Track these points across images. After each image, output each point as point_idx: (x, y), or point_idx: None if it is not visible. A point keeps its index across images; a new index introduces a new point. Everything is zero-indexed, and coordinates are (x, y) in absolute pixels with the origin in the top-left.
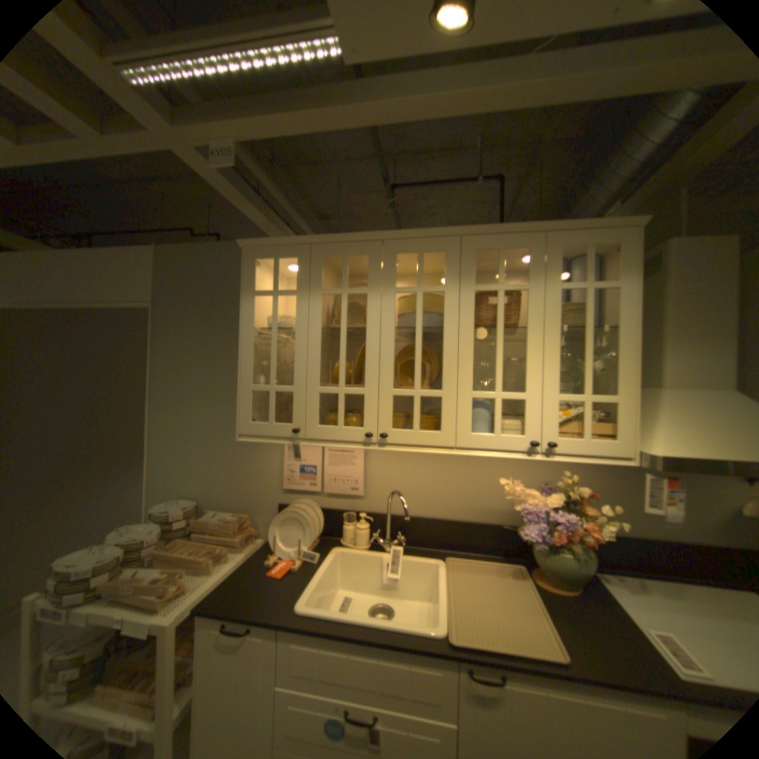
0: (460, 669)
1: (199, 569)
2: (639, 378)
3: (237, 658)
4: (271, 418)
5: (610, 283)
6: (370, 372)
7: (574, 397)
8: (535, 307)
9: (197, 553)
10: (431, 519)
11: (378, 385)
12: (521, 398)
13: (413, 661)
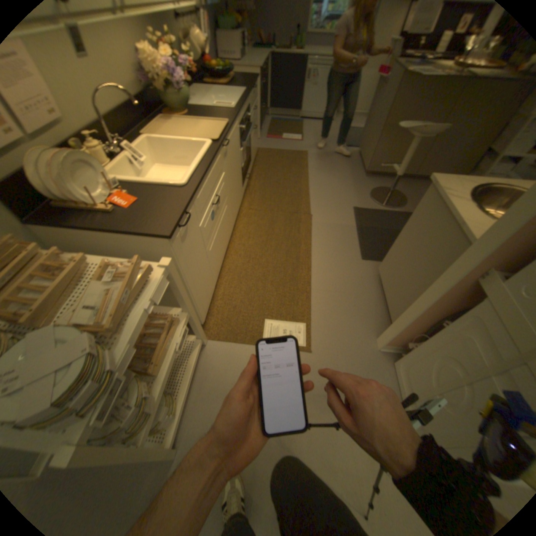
0: (222, 147)
1: (77, 273)
2: None
3: (189, 233)
4: None
5: None
6: None
7: None
8: None
9: (47, 274)
10: (111, 112)
11: None
12: None
13: (217, 157)
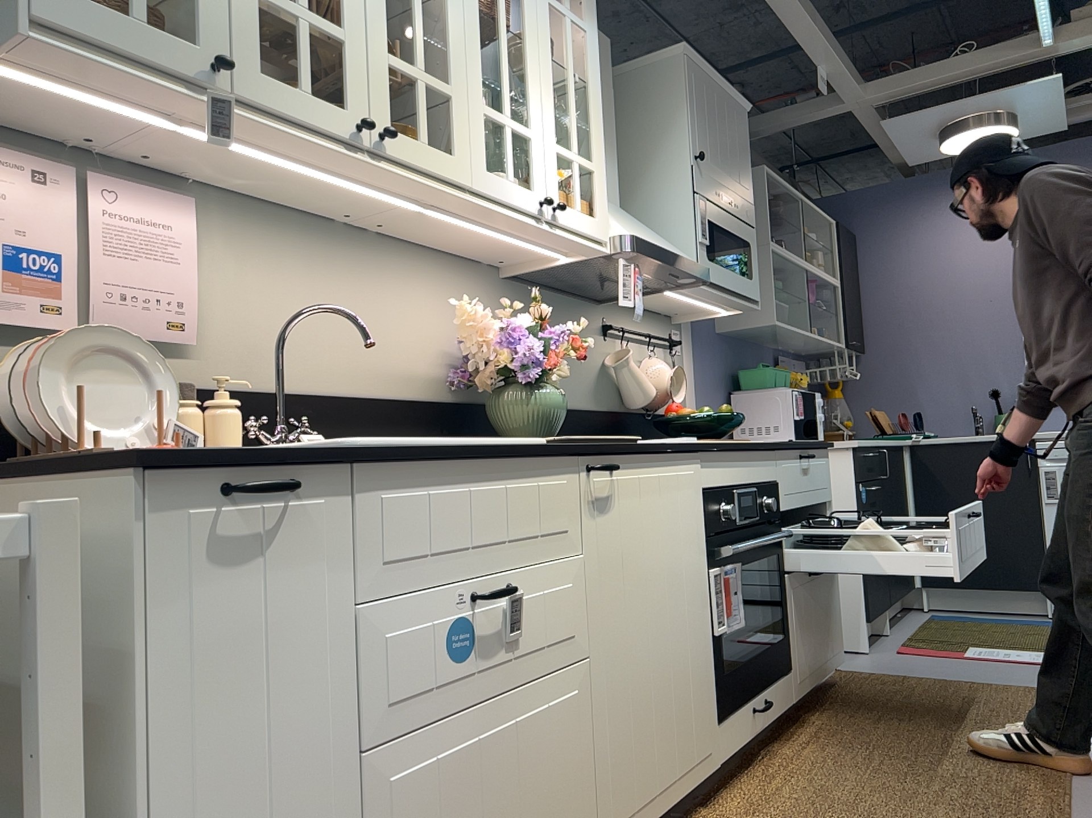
0: (579, 466)
1: None
2: (604, 148)
3: (262, 562)
4: (135, 5)
5: (580, 22)
6: (350, 0)
7: (567, 151)
8: (530, 12)
9: None
10: (329, 396)
11: (364, 33)
12: (528, 135)
13: (538, 468)
